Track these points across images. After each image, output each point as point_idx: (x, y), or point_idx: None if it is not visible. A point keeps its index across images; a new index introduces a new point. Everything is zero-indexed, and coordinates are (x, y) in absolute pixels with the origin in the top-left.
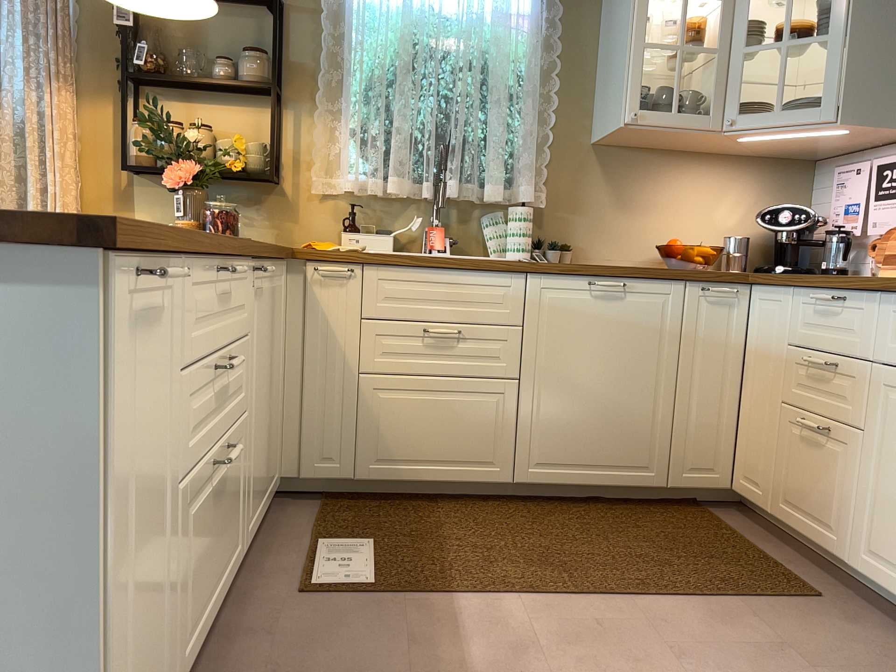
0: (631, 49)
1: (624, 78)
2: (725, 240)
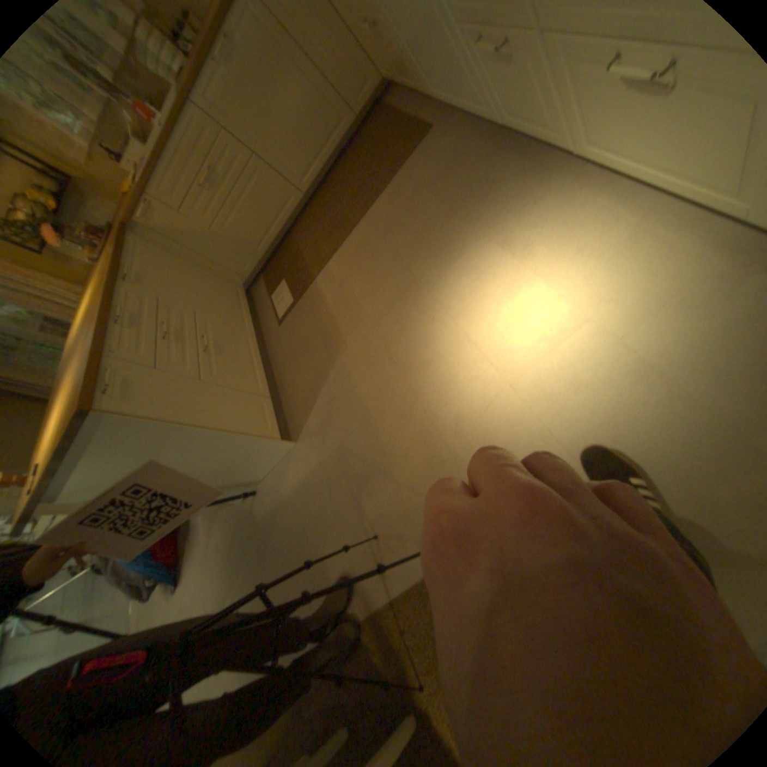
0: None
1: None
2: None
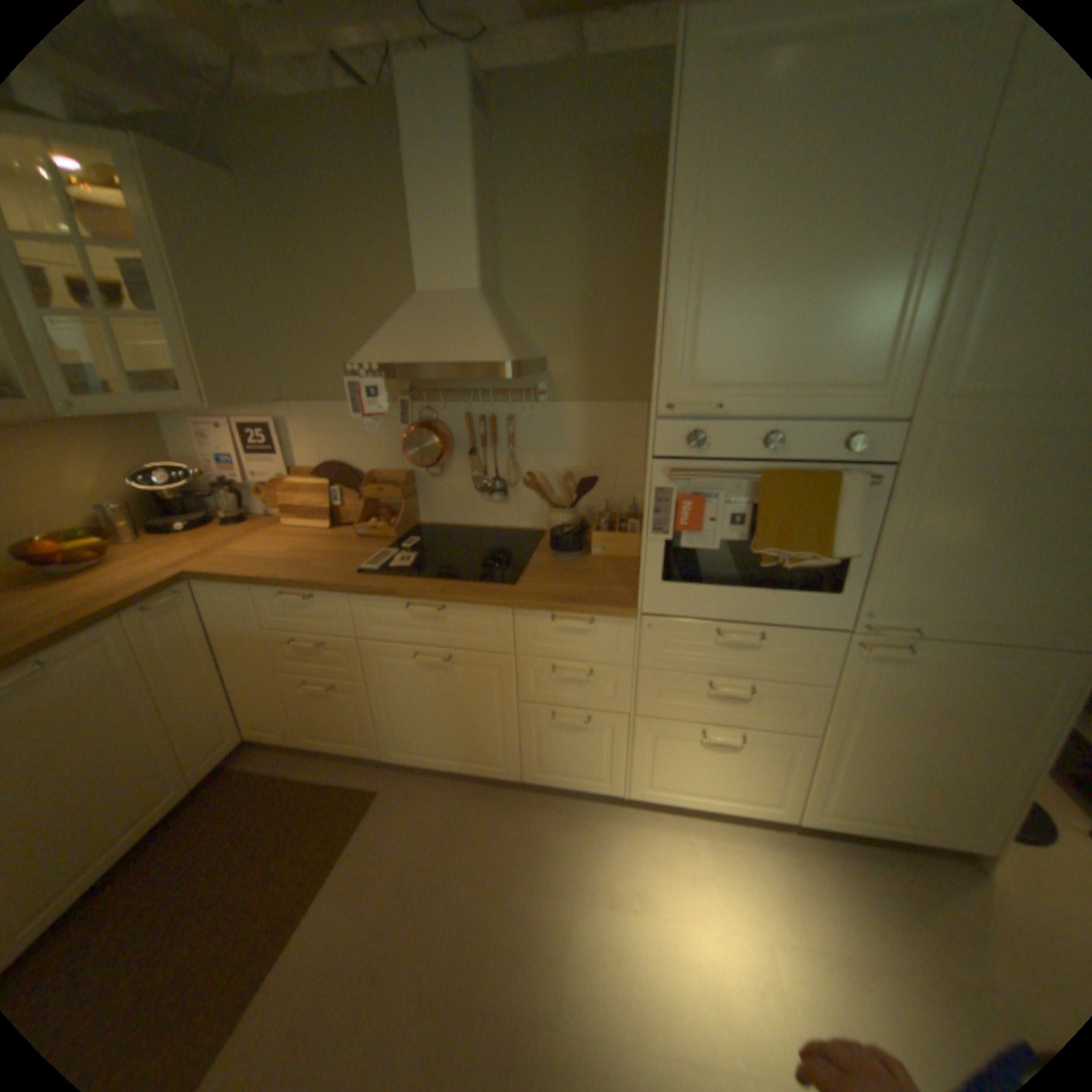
0: None
1: None
2: (91, 507)
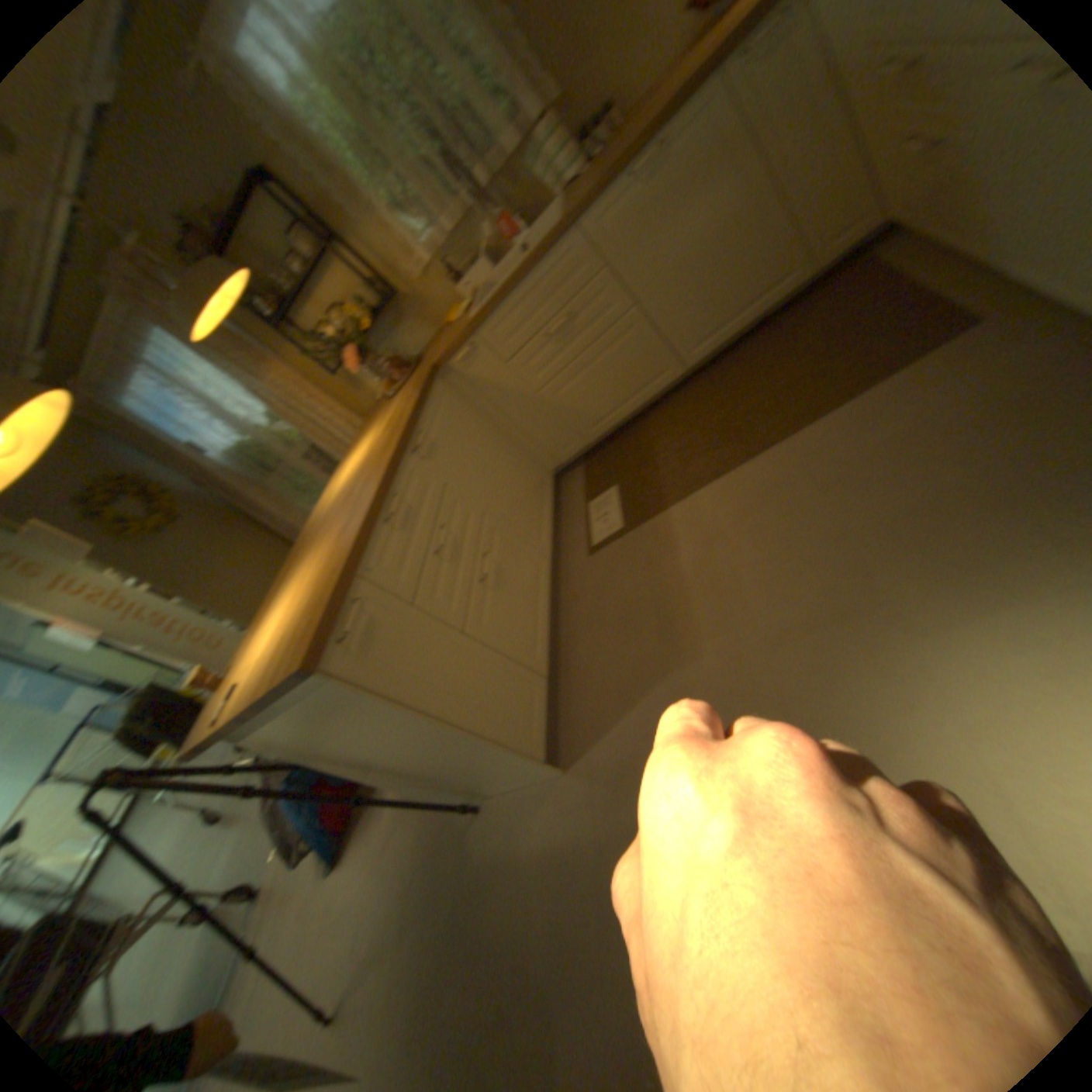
0: None
1: None
2: None
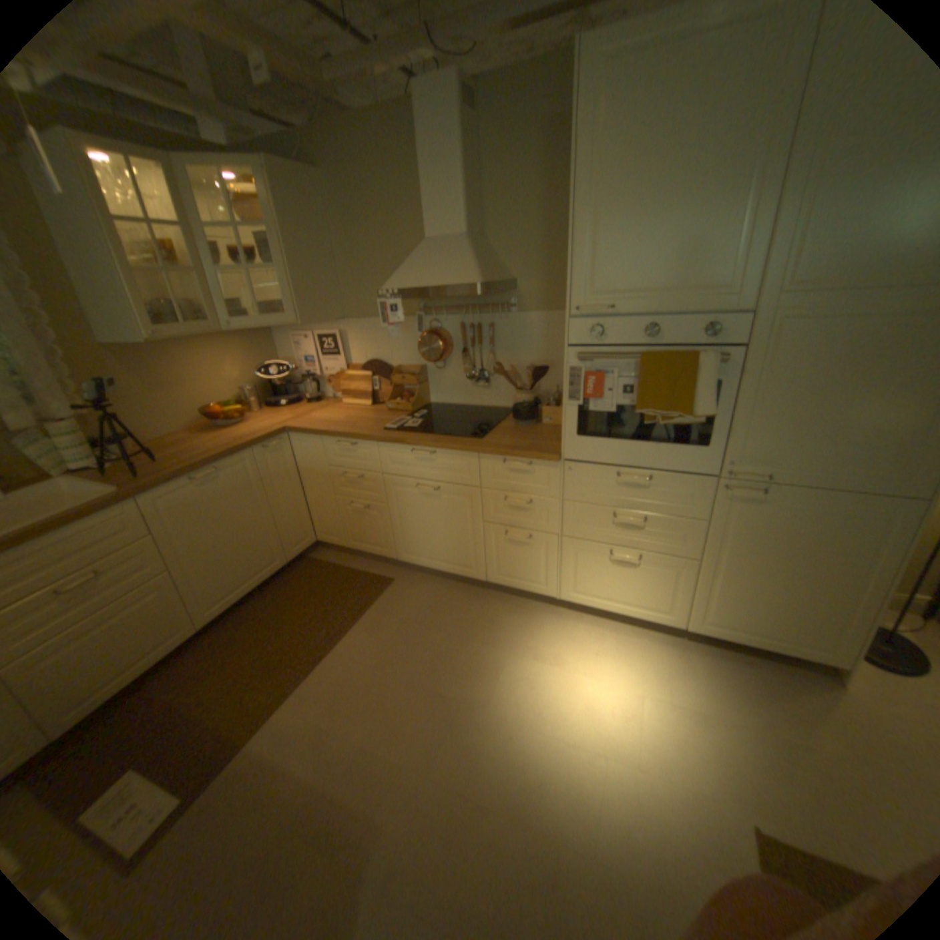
0: (119, 275)
1: (122, 300)
2: (237, 389)
